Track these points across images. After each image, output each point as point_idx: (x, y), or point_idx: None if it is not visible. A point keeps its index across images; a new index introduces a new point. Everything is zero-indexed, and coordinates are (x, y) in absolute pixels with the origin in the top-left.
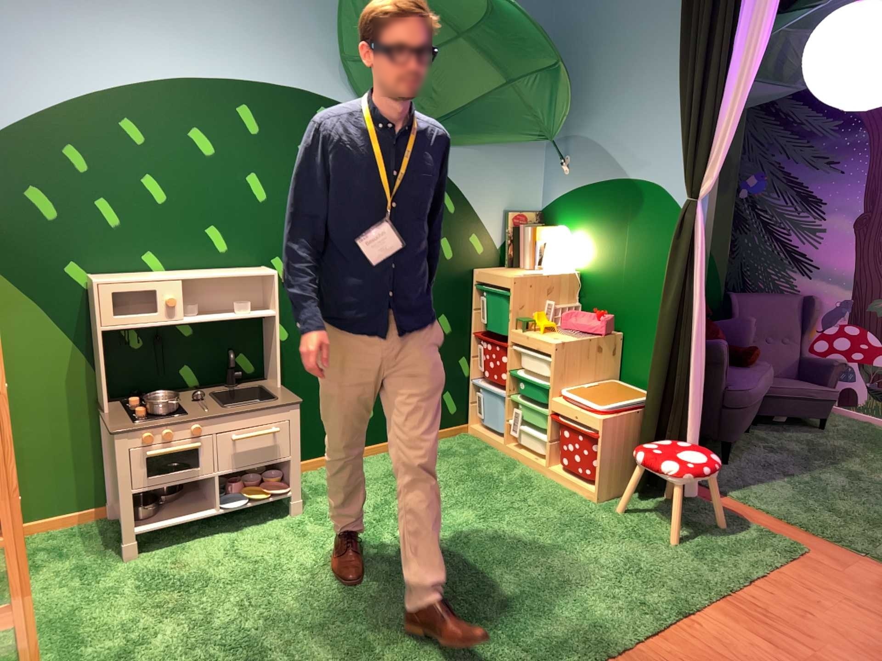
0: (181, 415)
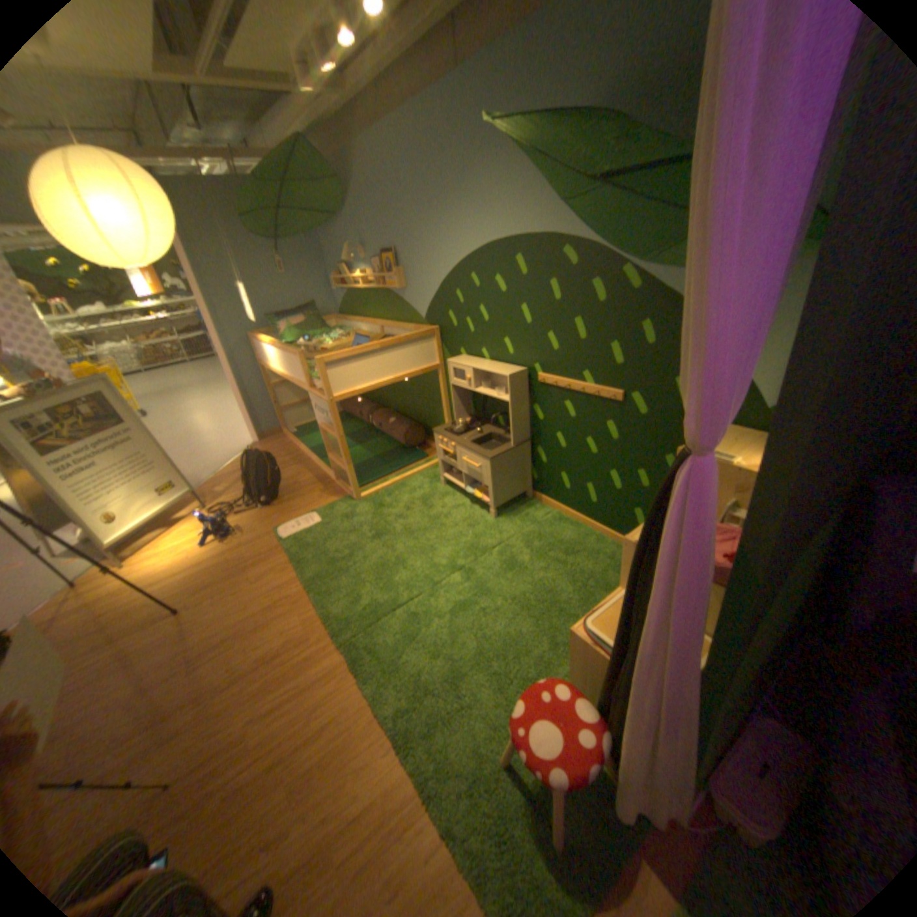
0: (455, 437)
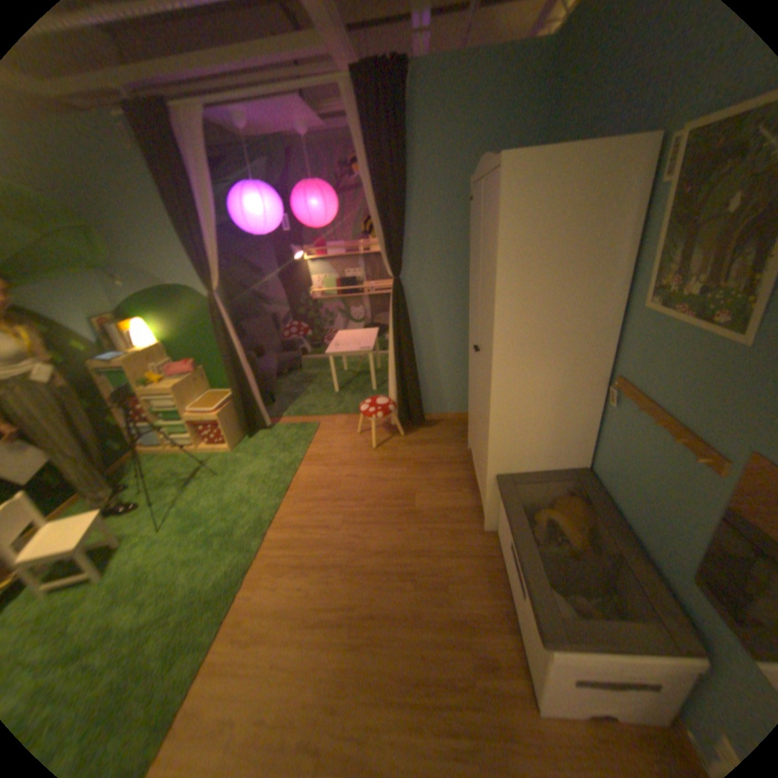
0: None
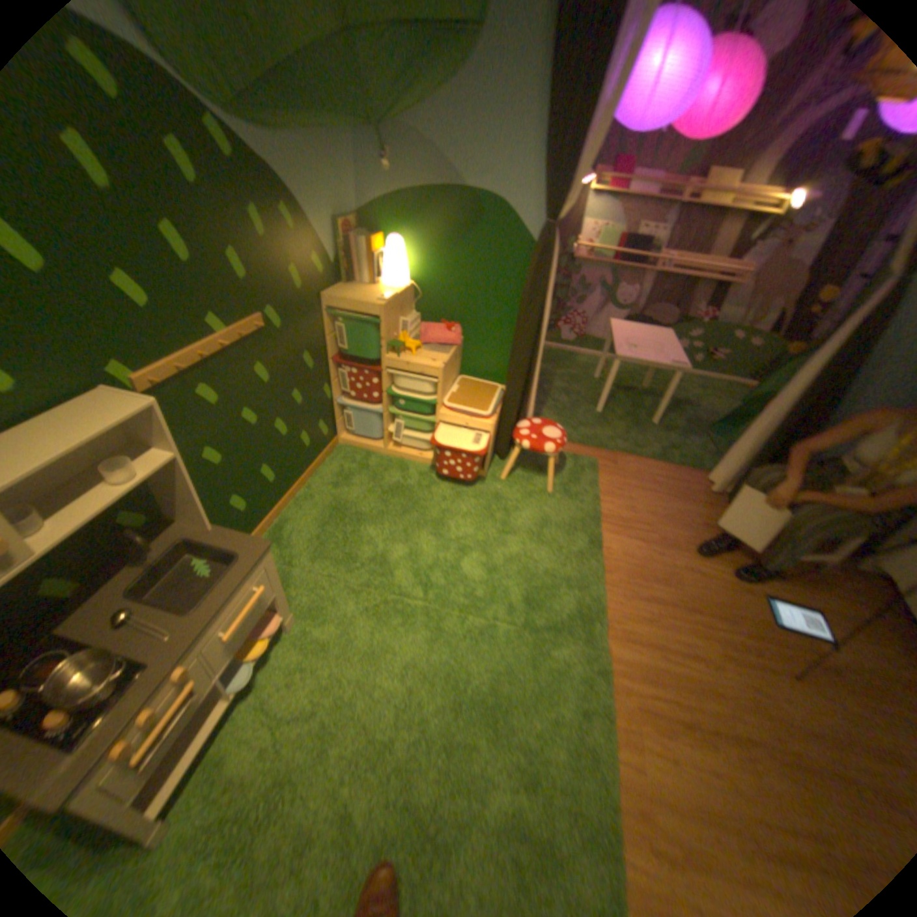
0: (140, 671)
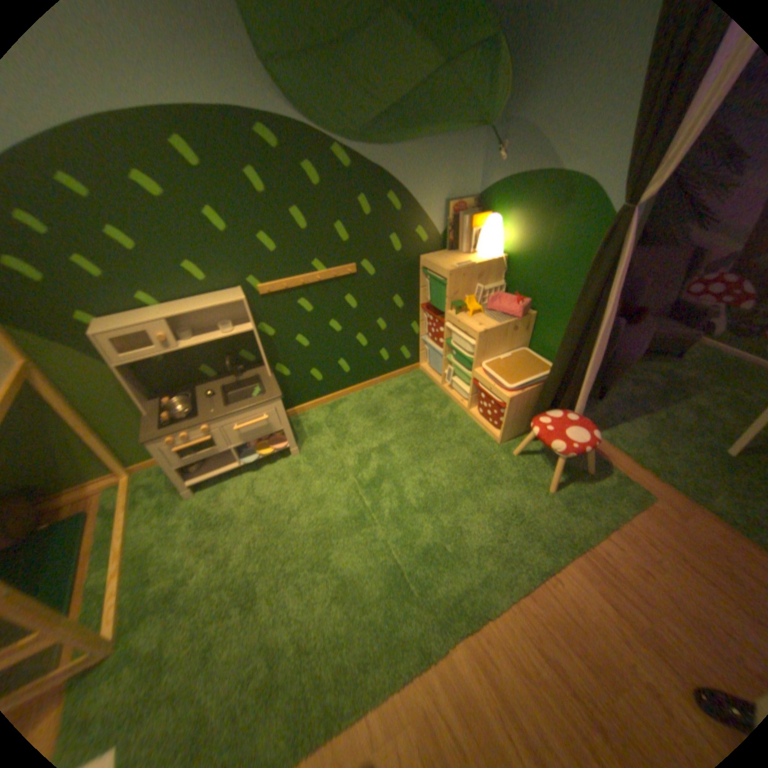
0: (194, 418)
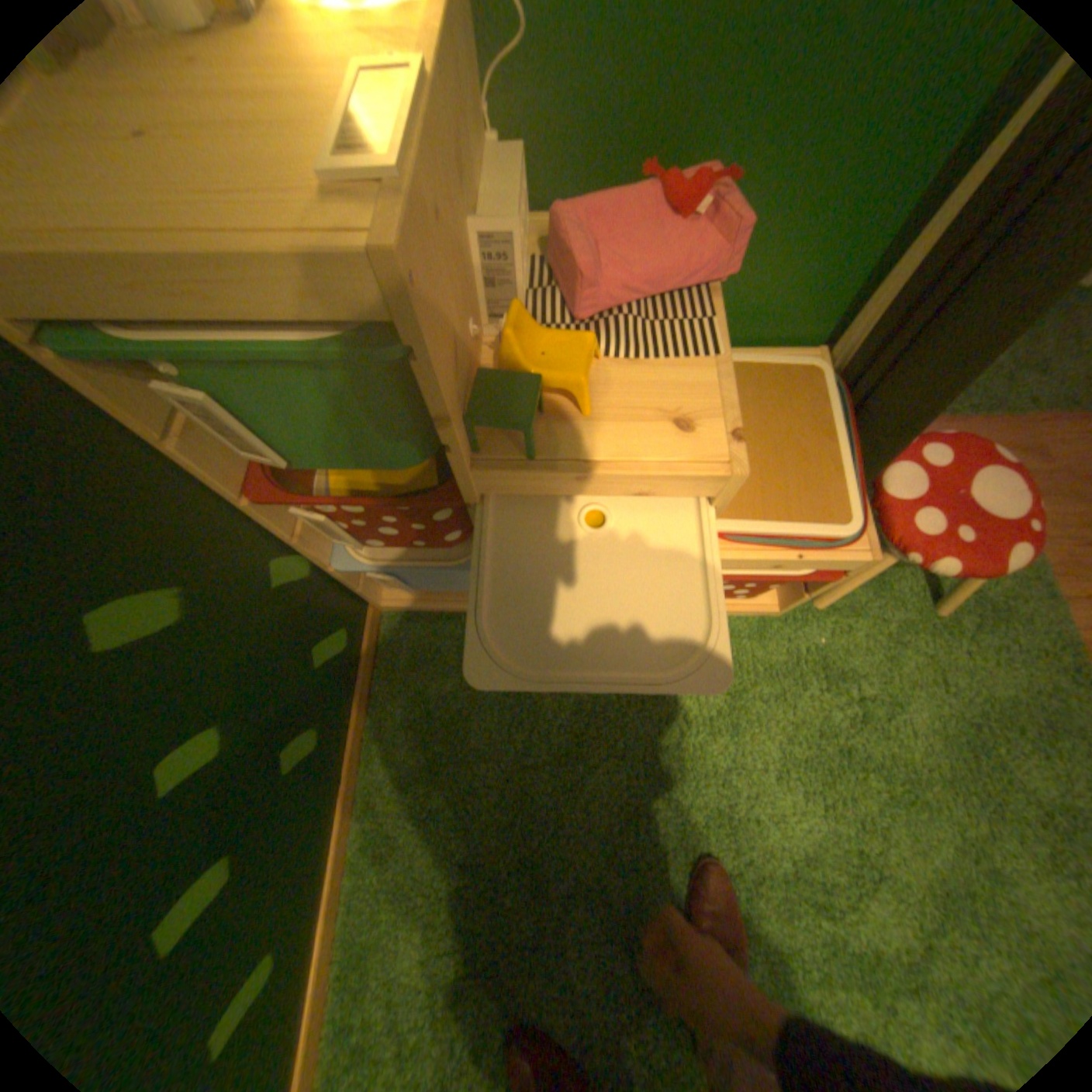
0: None
